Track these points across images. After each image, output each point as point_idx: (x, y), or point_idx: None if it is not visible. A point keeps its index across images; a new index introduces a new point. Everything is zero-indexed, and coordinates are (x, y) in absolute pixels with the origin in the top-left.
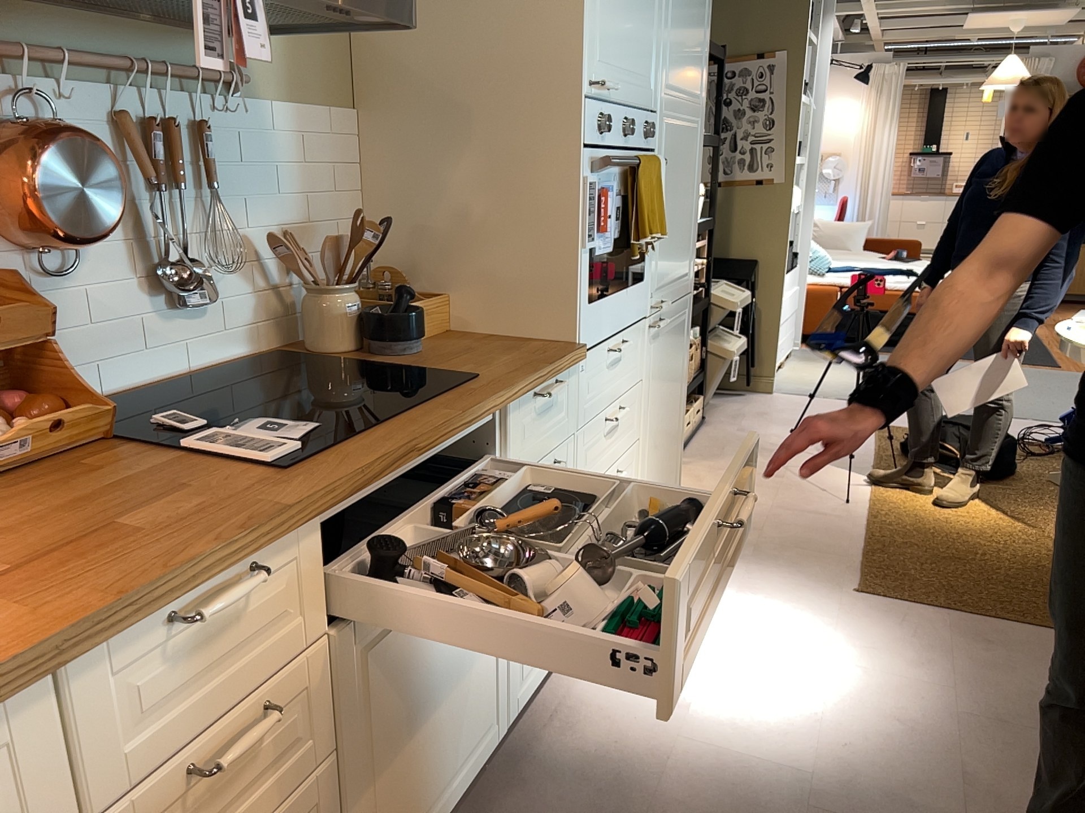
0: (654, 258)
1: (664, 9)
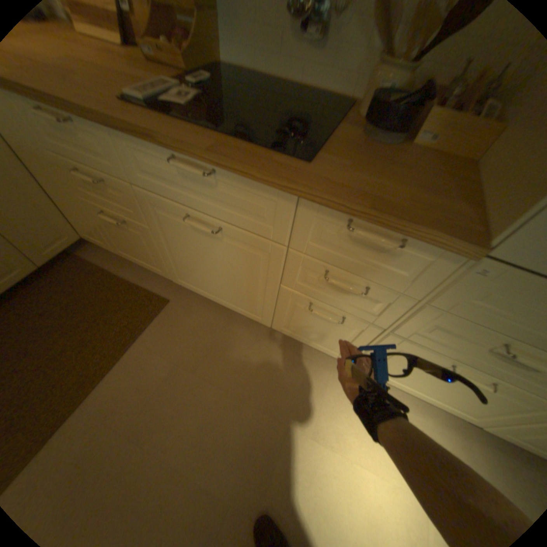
0: None
1: None
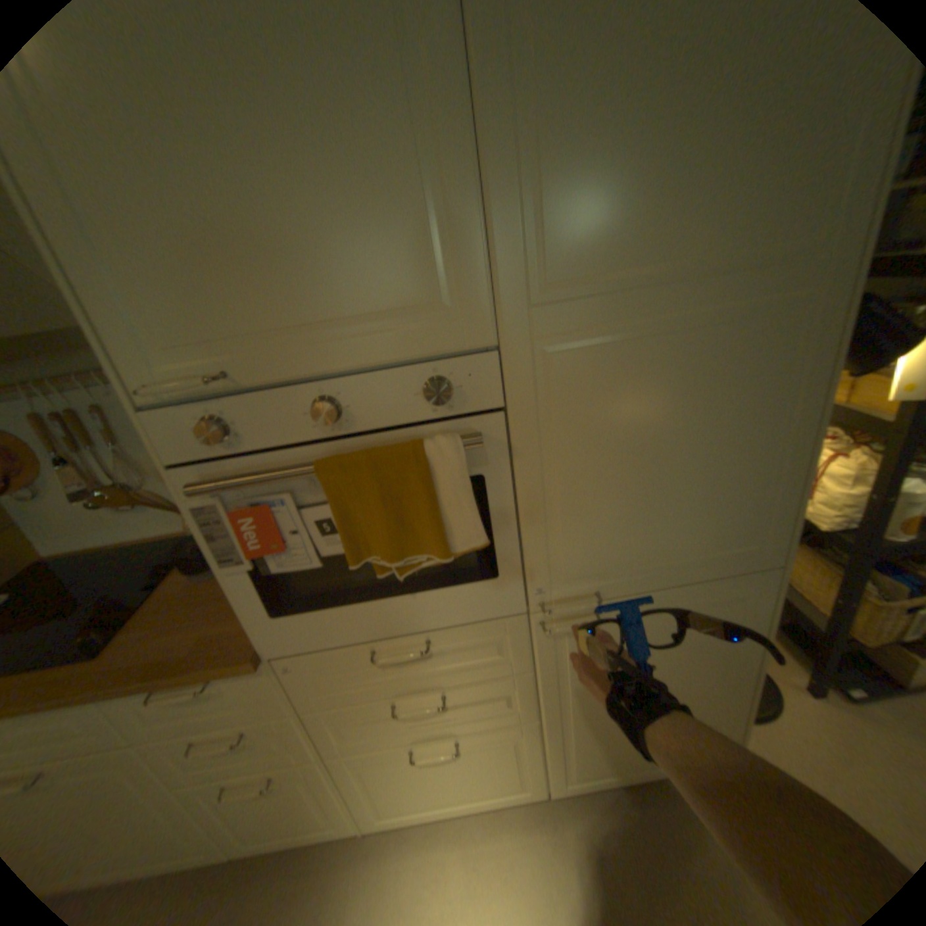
0: (534, 549)
1: (475, 131)
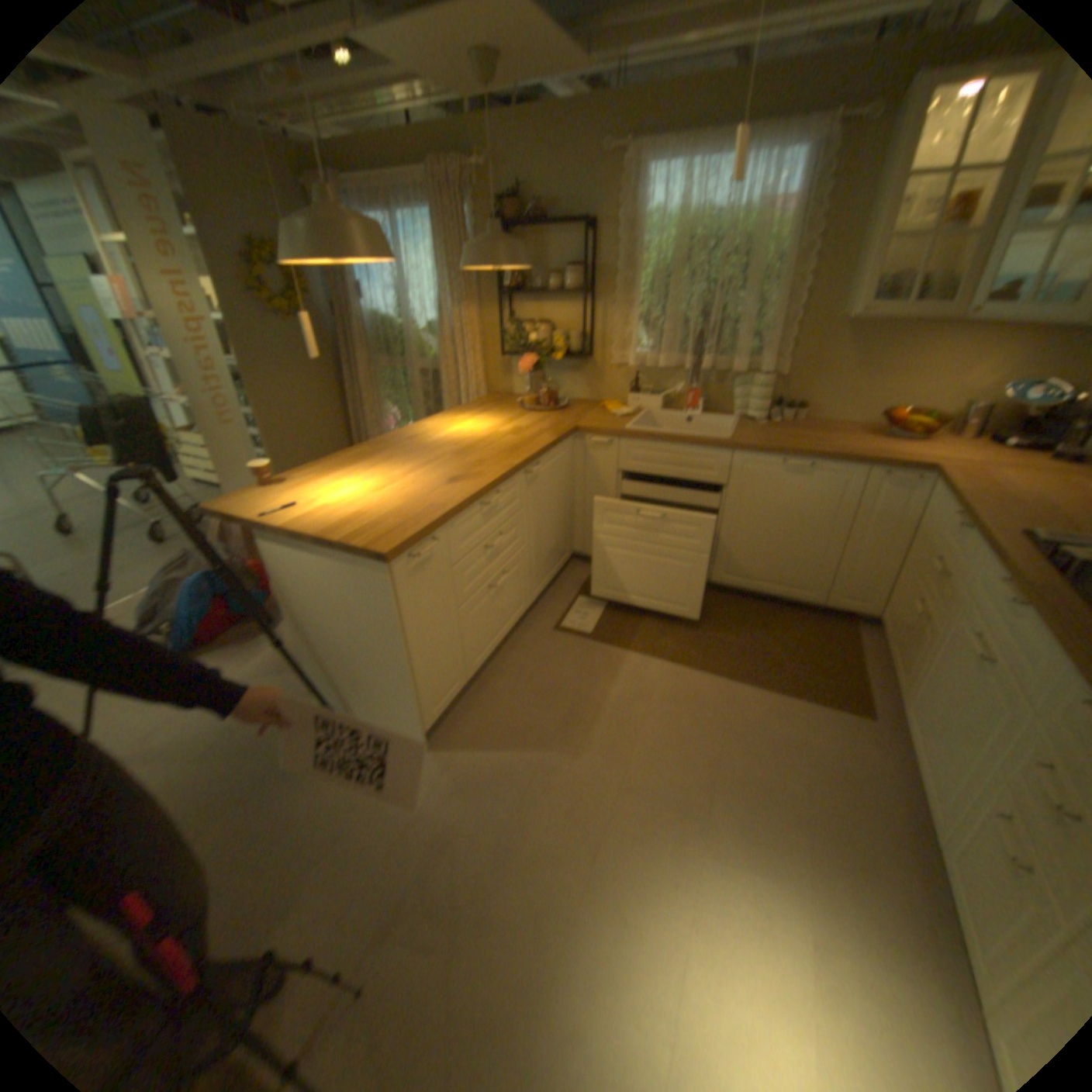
0: None
1: None
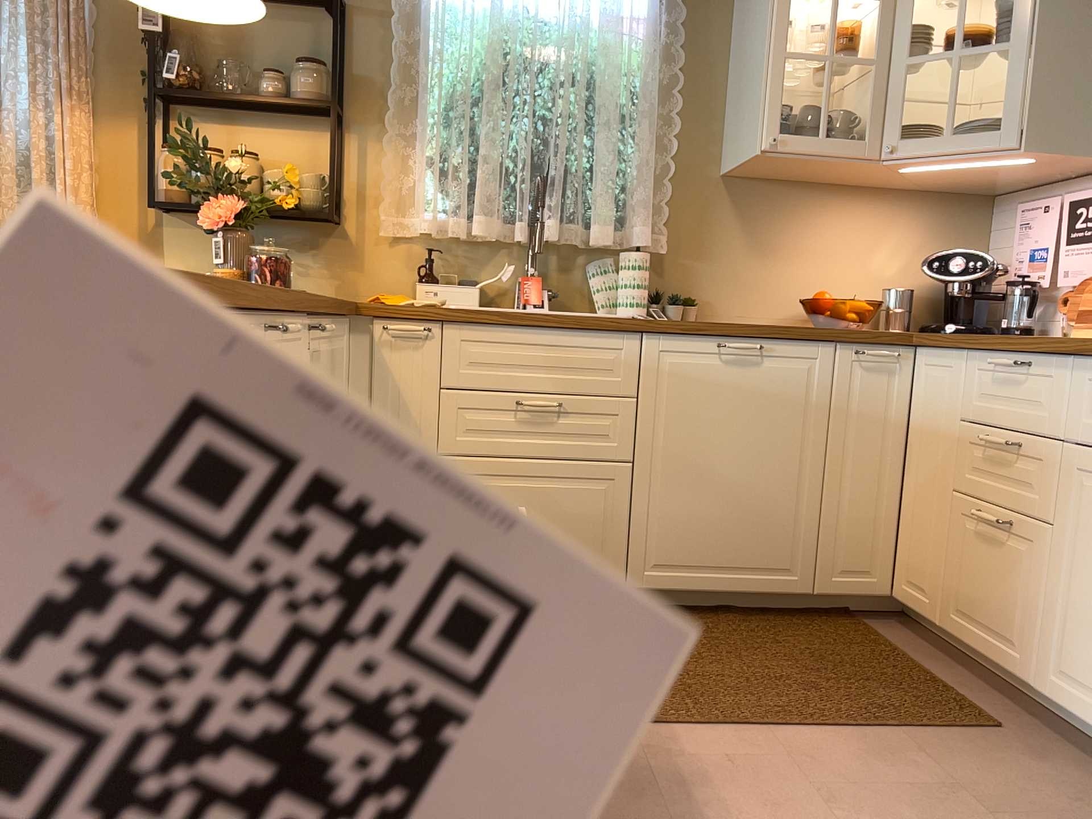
0: None
1: None
